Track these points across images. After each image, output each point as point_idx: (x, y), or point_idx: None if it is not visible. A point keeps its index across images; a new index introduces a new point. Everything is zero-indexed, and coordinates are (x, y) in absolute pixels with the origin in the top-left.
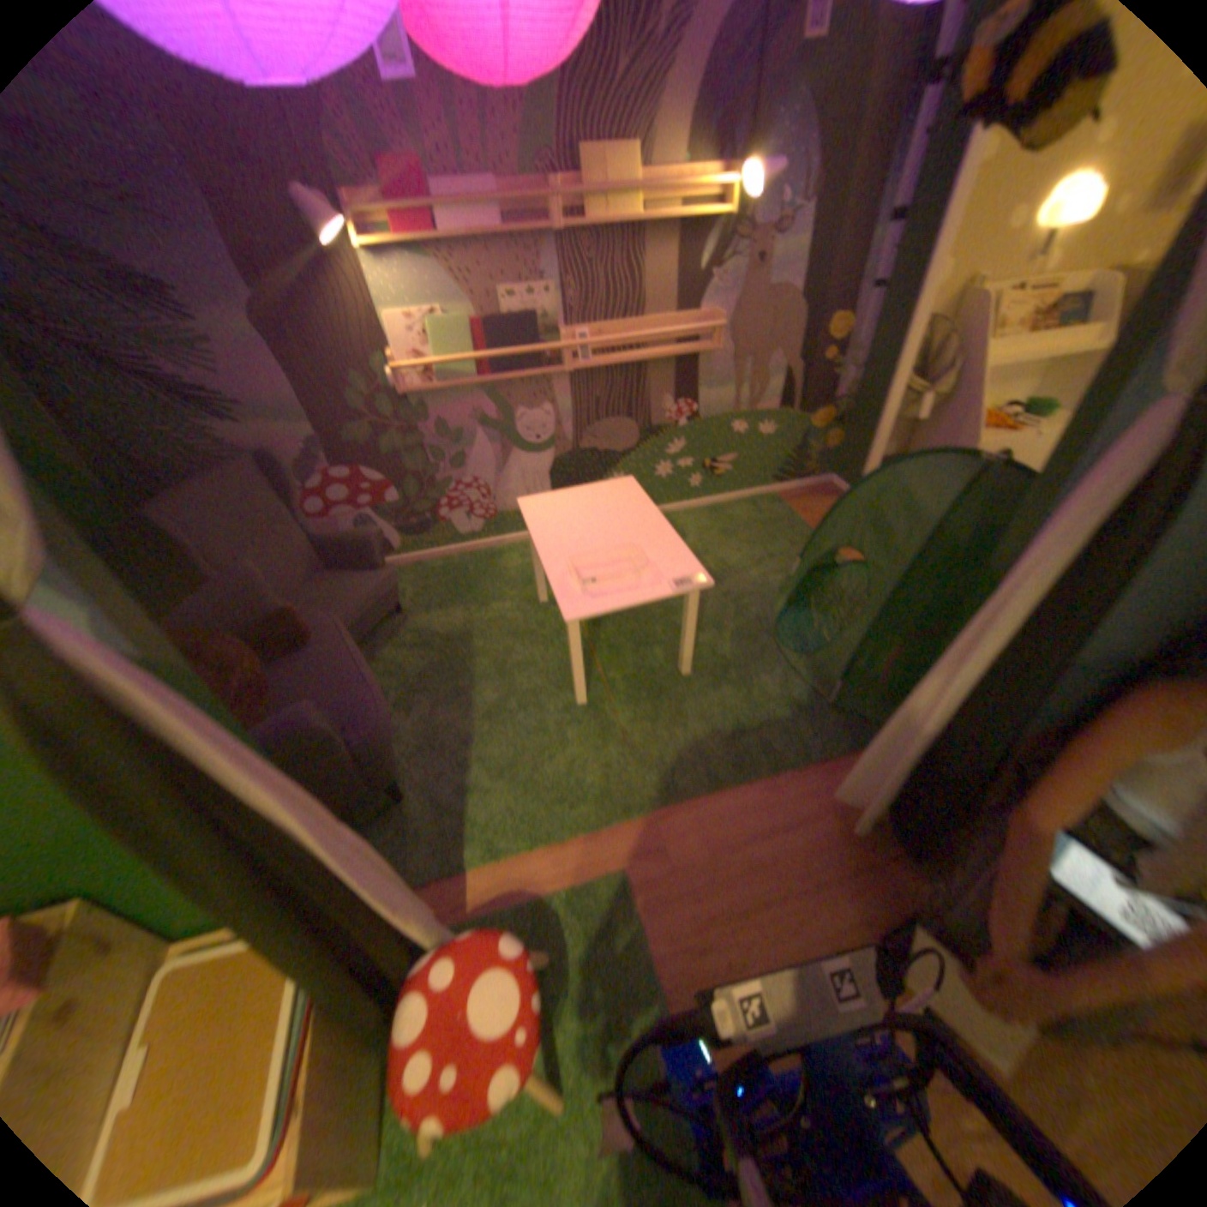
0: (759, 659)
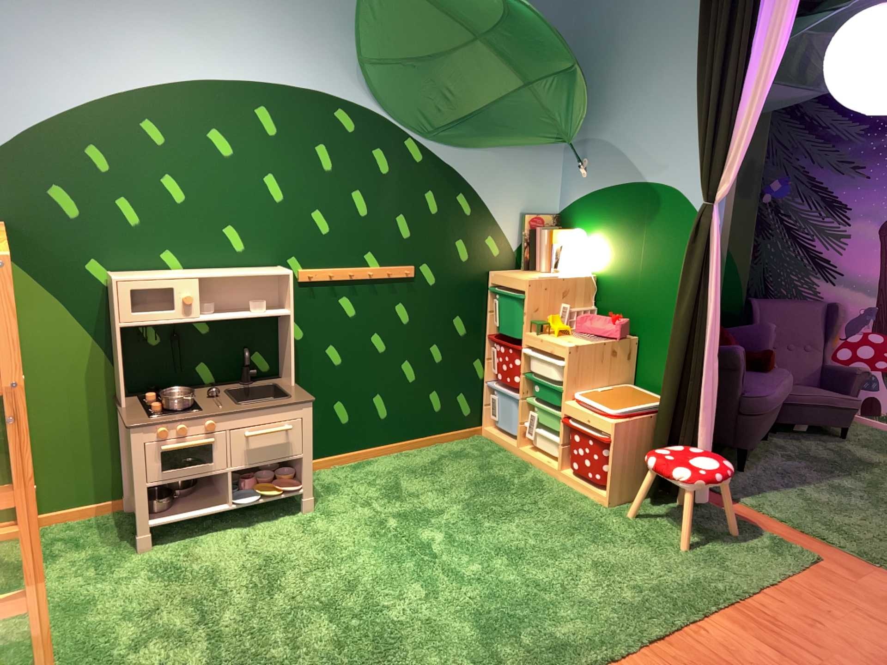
0: None
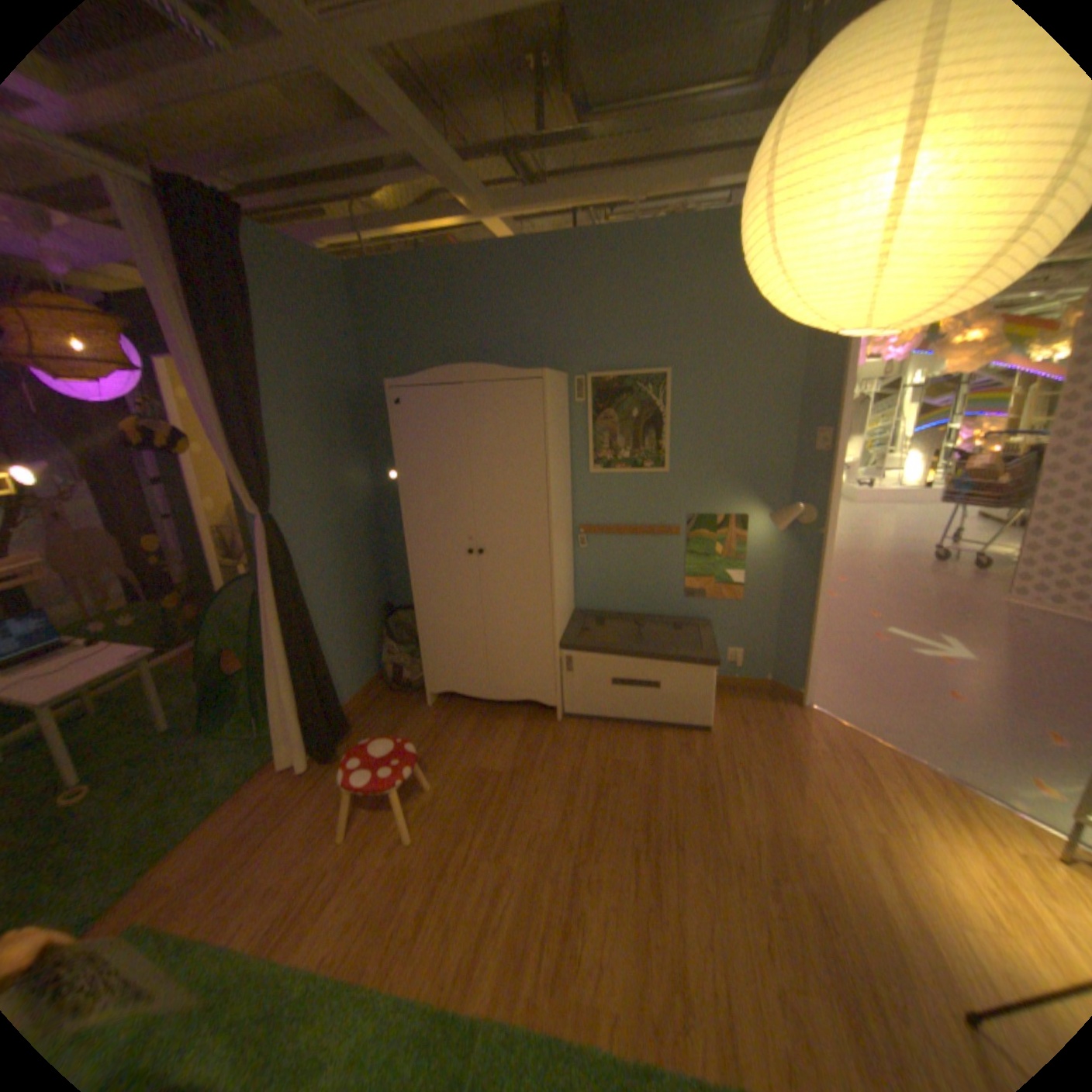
0: (192, 750)
